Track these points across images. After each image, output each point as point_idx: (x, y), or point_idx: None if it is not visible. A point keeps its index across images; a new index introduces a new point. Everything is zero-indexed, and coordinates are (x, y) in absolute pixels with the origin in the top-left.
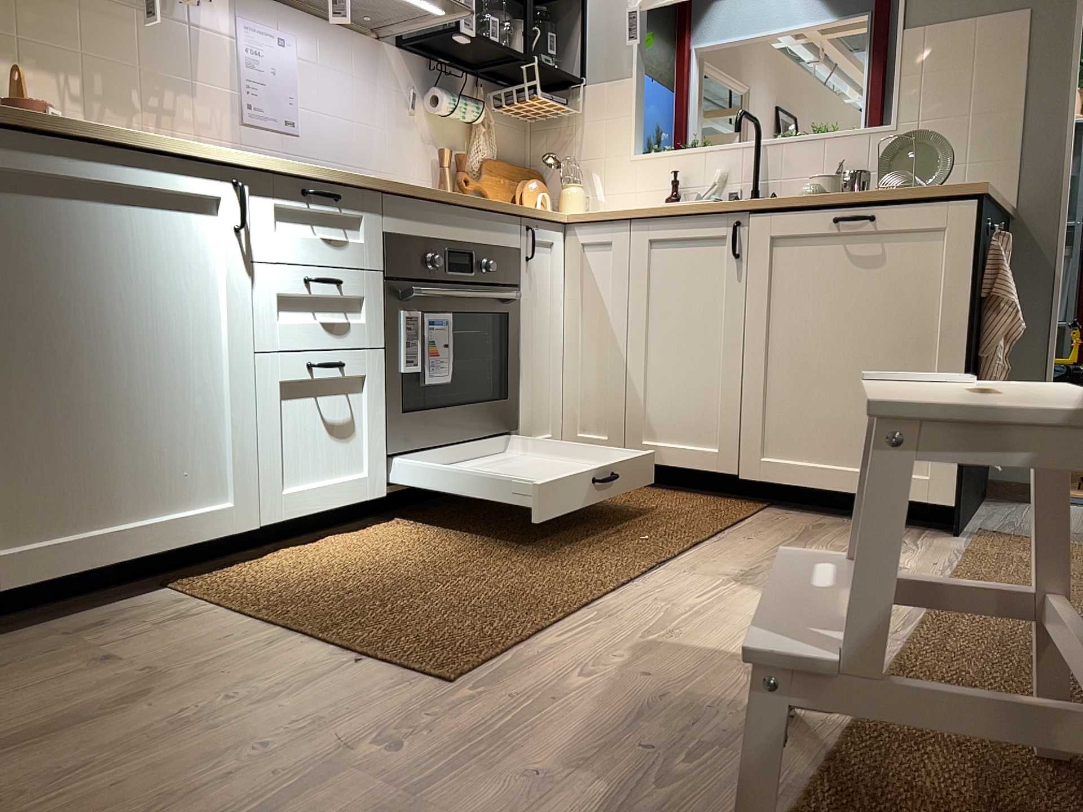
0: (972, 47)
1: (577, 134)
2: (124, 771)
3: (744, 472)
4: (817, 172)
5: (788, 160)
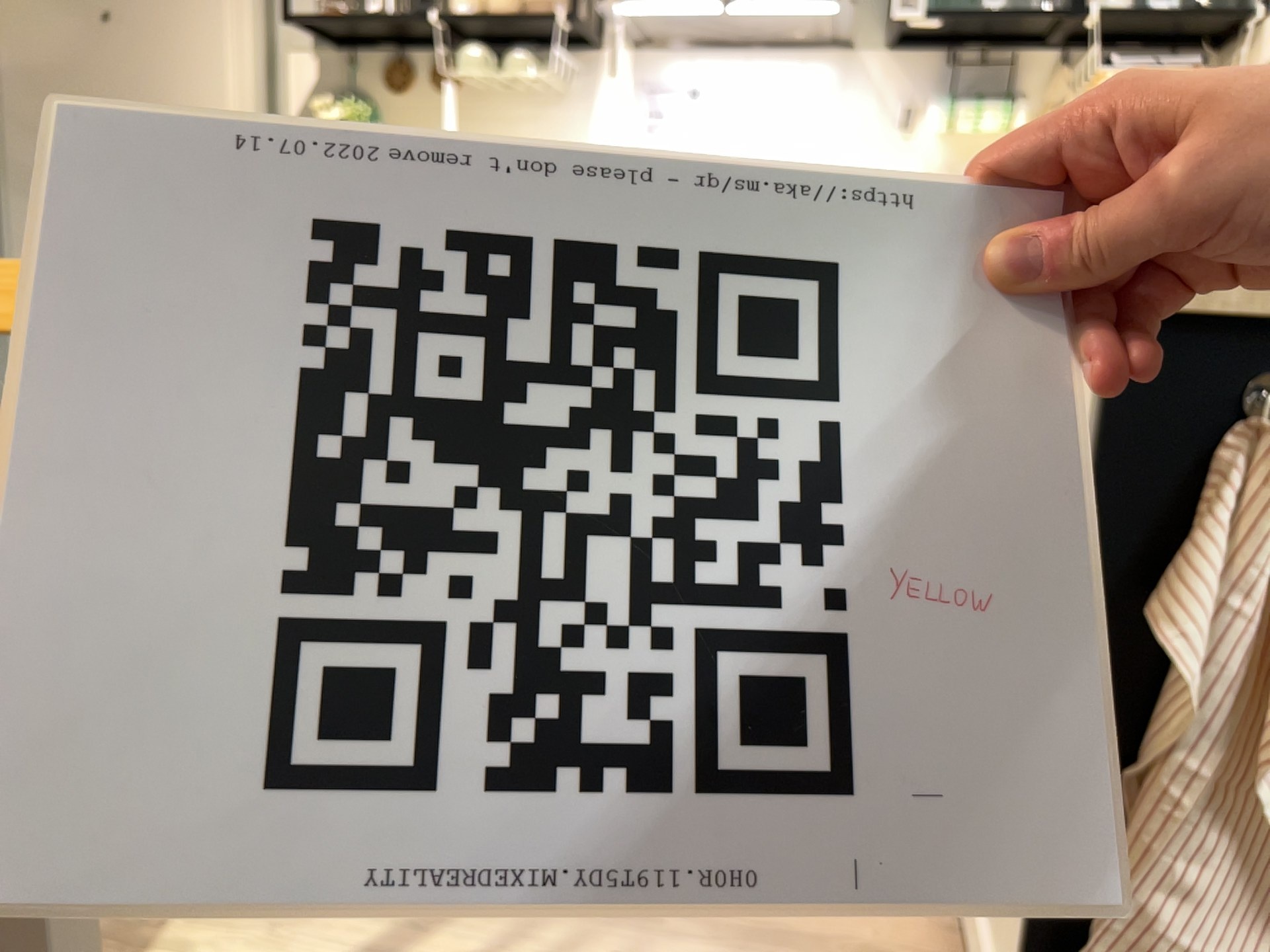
0: None
1: None
2: None
3: None
4: None
5: None
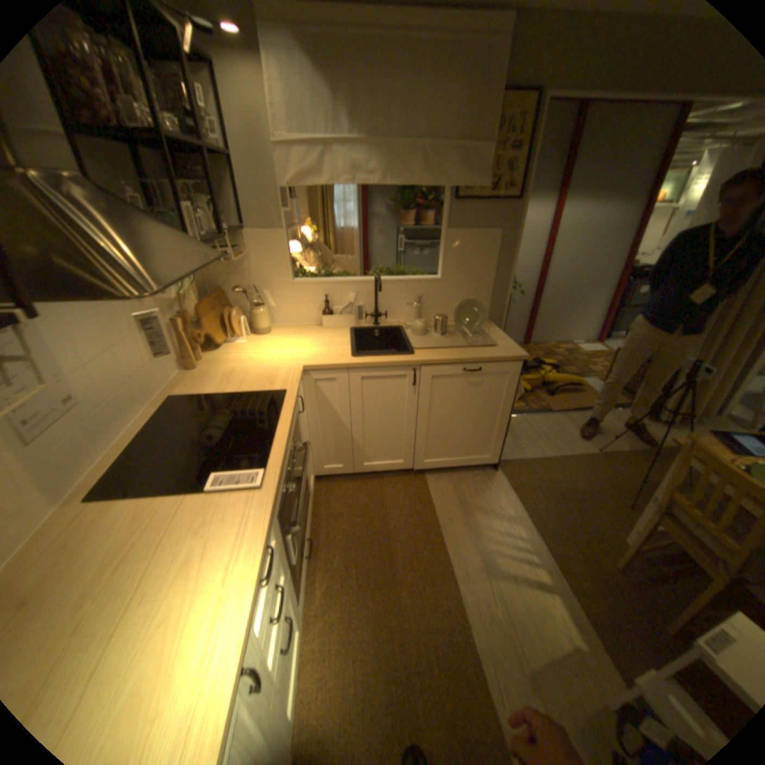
0: (479, 242)
1: (244, 261)
2: None
3: (415, 467)
4: (405, 297)
5: (389, 290)
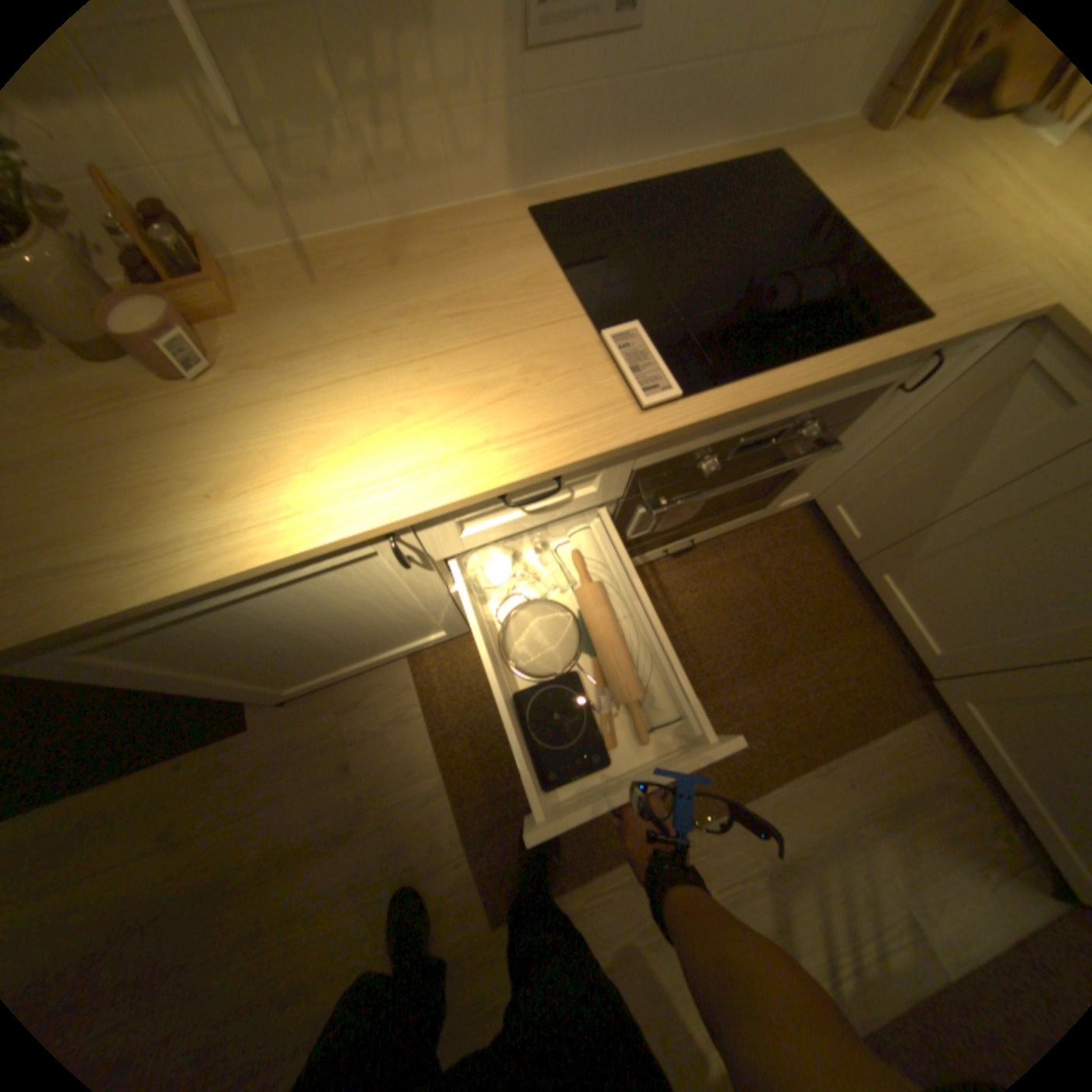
0: None
1: None
2: (318, 928)
3: (942, 686)
4: None
5: None
